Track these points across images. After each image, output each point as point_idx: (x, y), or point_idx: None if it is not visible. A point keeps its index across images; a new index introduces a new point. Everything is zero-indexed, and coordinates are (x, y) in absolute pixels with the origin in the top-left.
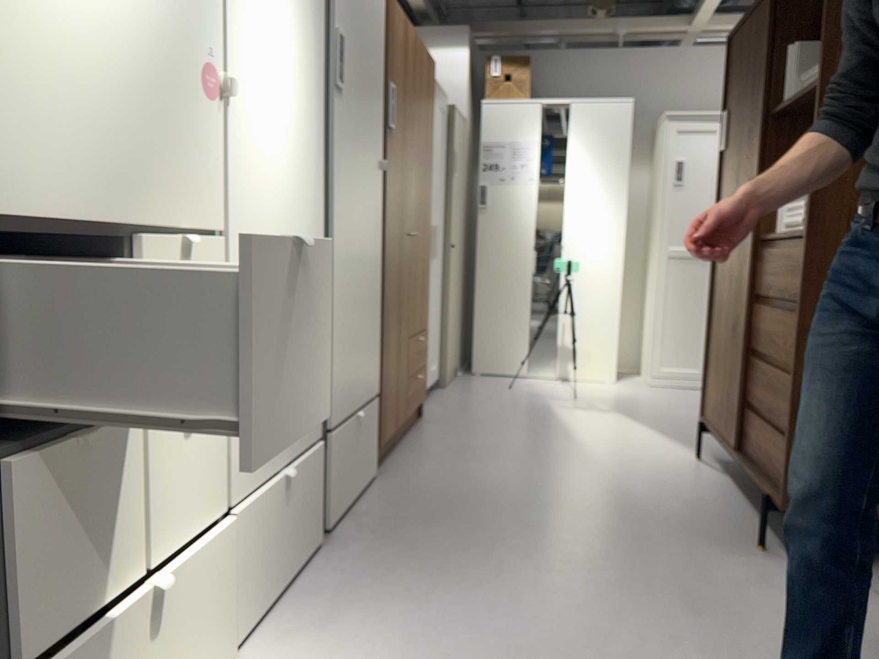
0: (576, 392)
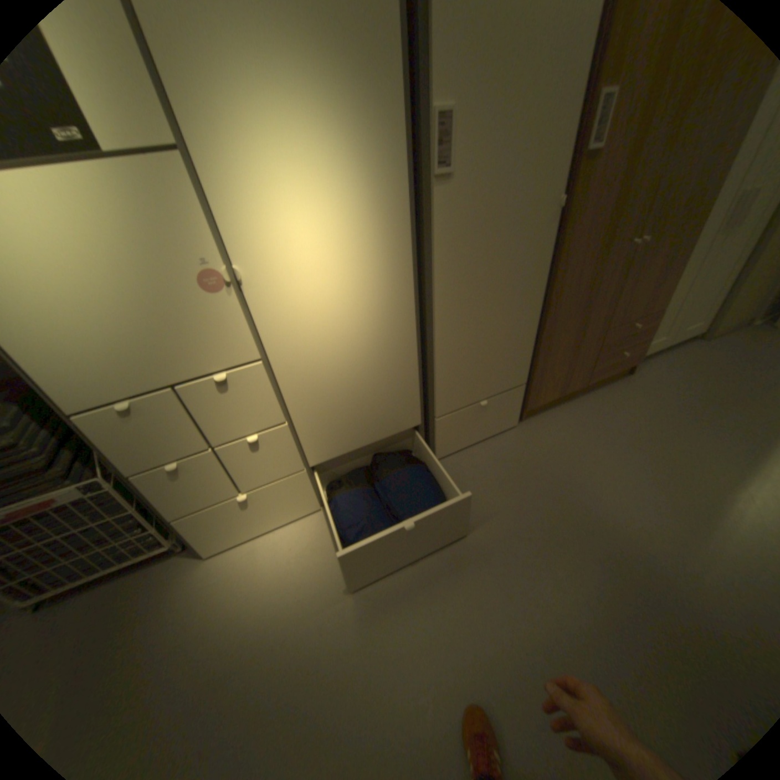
0: None
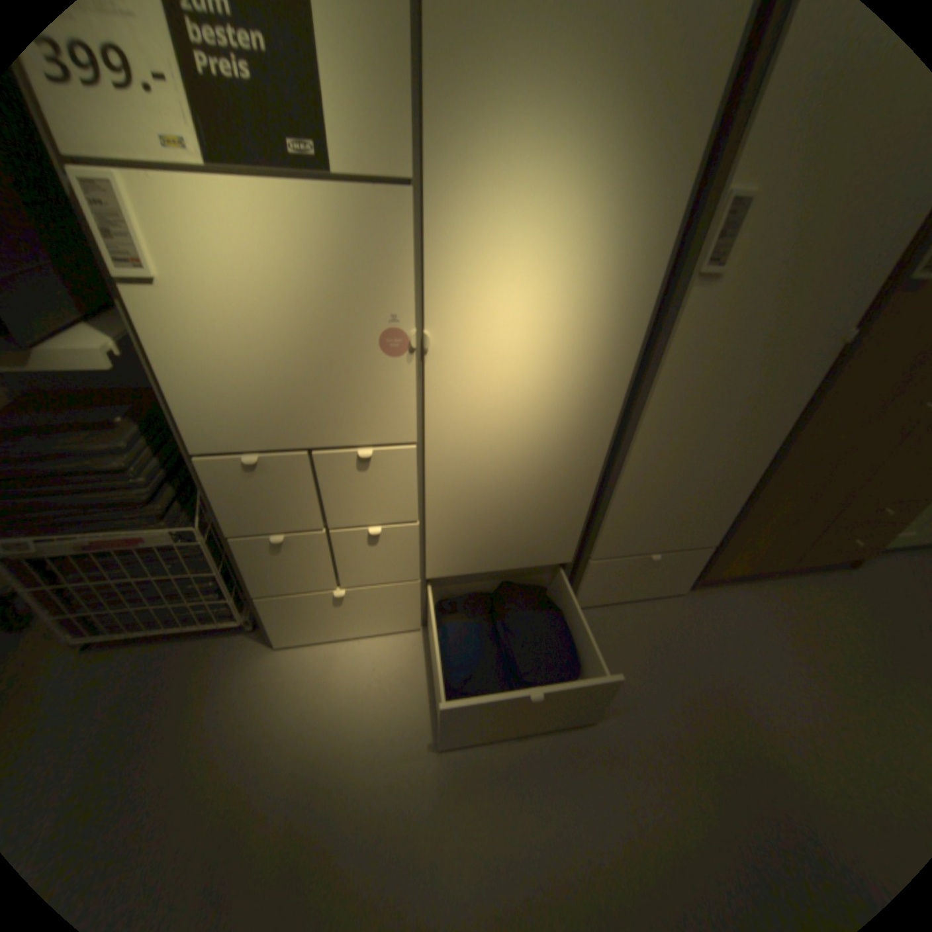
0: None
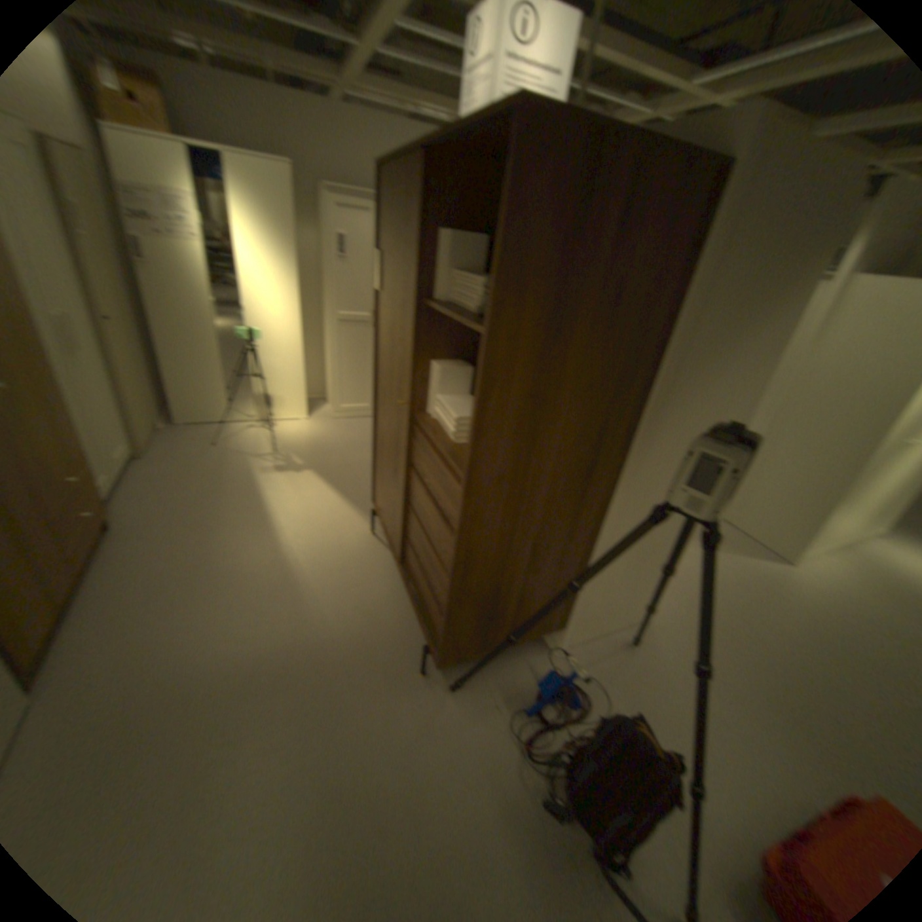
0: (278, 441)
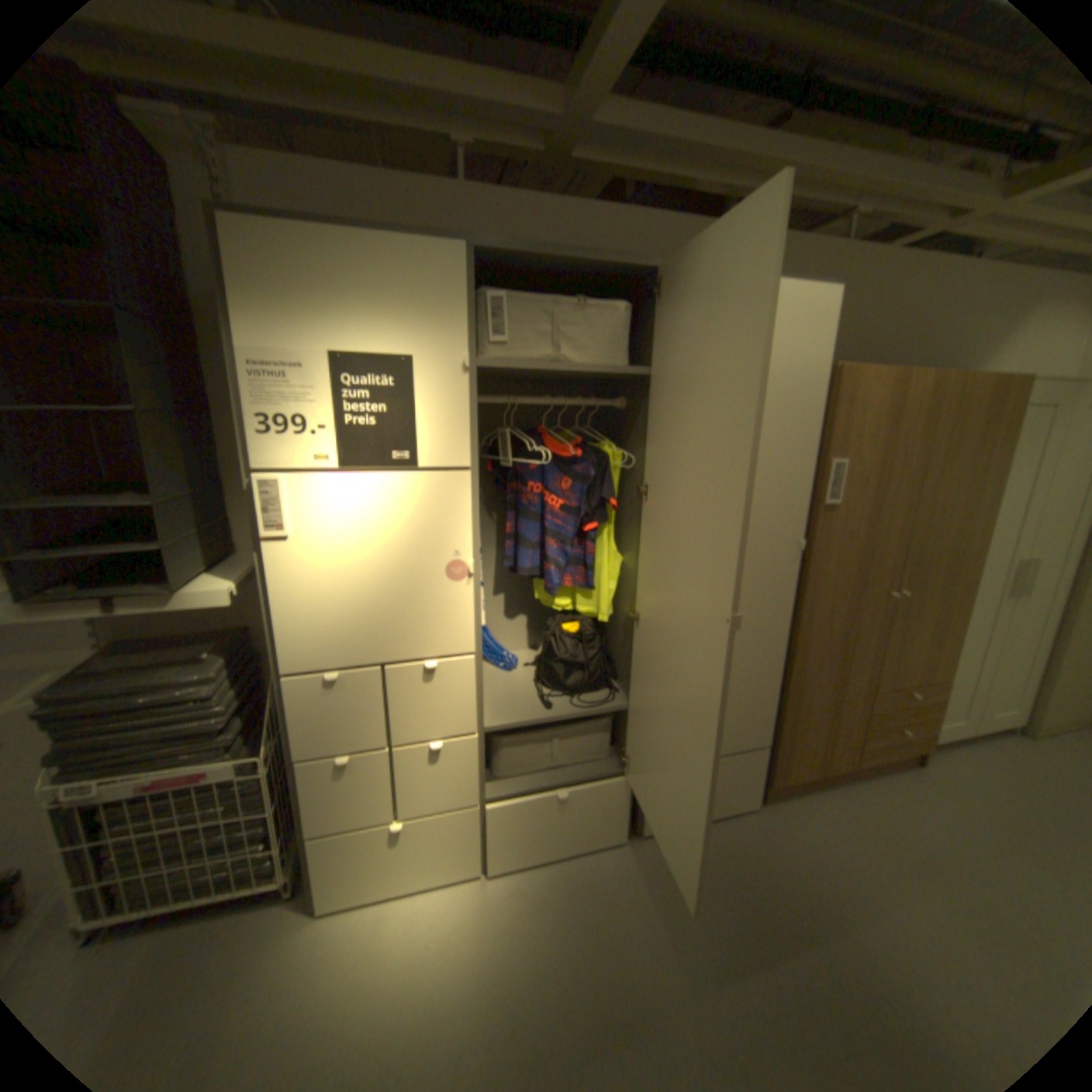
0: None
